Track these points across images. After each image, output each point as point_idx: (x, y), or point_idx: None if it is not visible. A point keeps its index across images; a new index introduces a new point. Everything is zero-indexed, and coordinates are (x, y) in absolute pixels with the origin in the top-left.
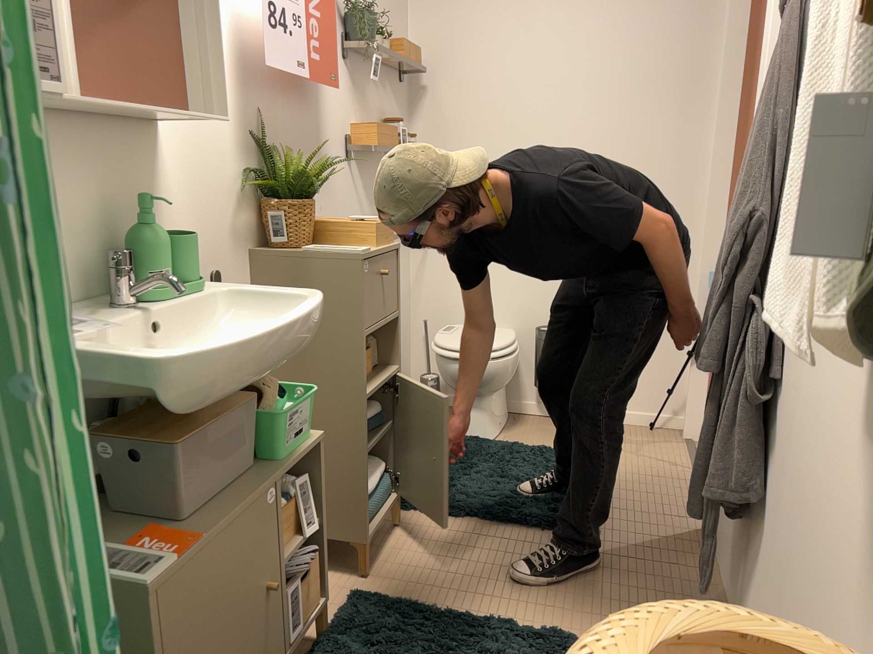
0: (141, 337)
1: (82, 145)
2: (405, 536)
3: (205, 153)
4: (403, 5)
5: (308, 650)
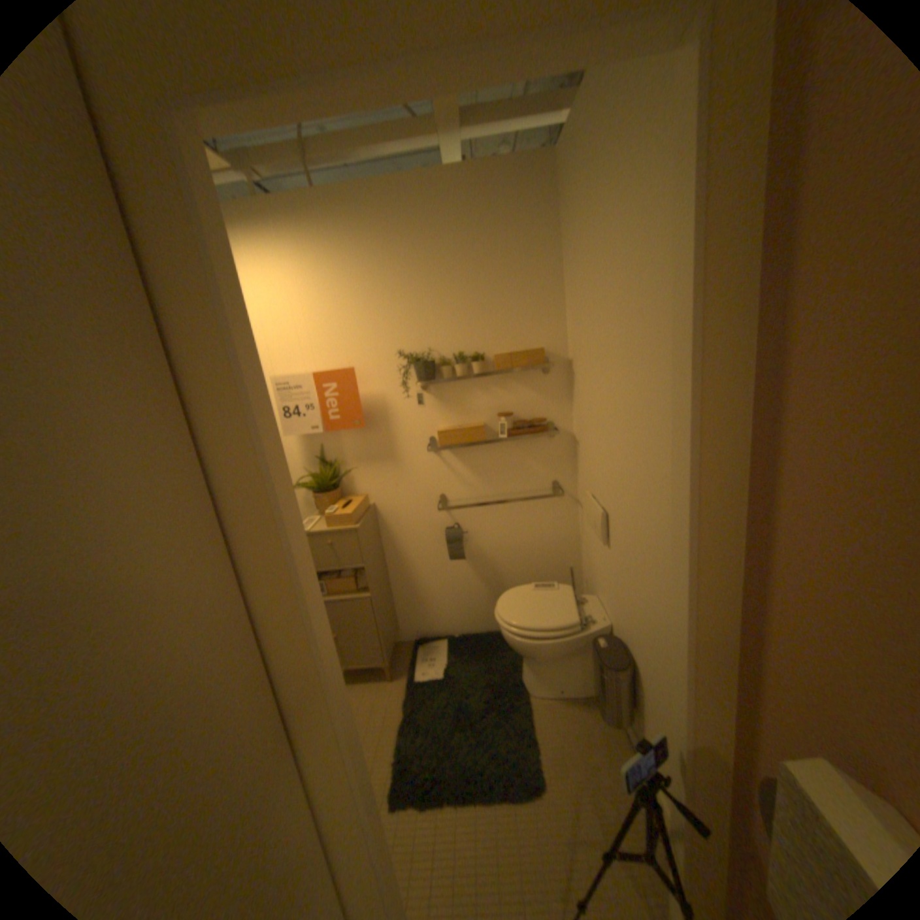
0: None
1: None
2: (372, 690)
3: None
4: (546, 294)
5: None
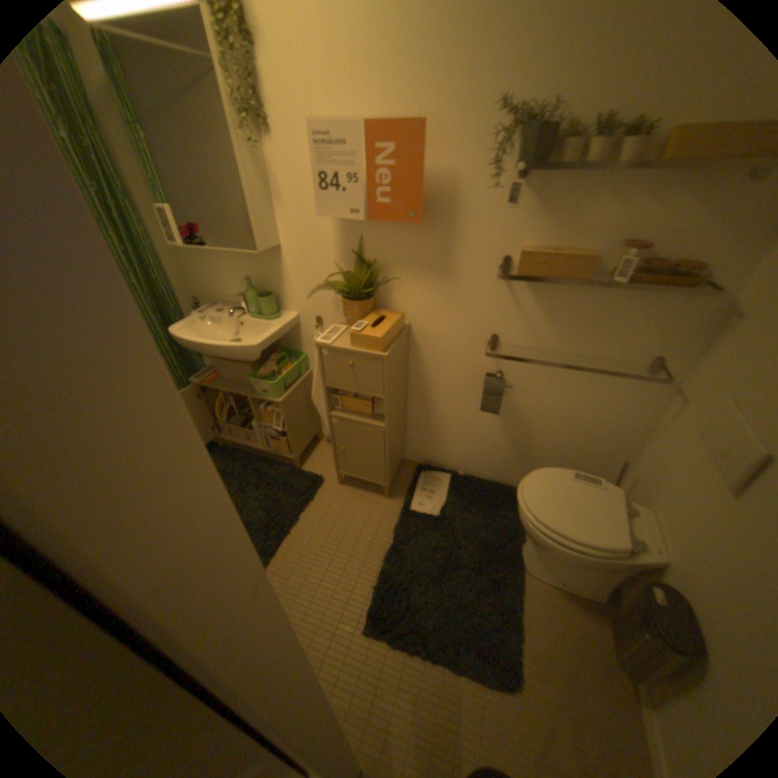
0: (228, 324)
1: (236, 251)
2: (370, 500)
3: (303, 257)
4: None
5: (285, 464)
